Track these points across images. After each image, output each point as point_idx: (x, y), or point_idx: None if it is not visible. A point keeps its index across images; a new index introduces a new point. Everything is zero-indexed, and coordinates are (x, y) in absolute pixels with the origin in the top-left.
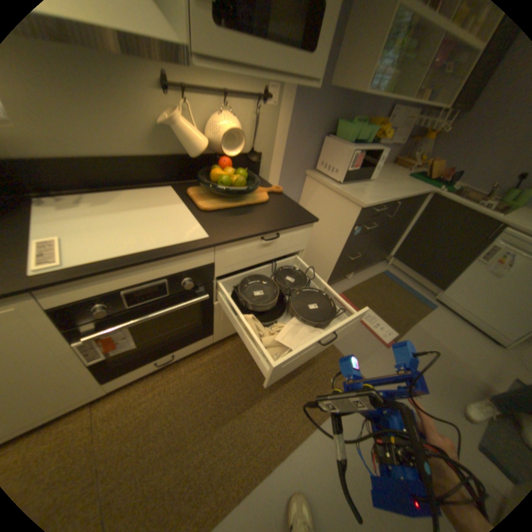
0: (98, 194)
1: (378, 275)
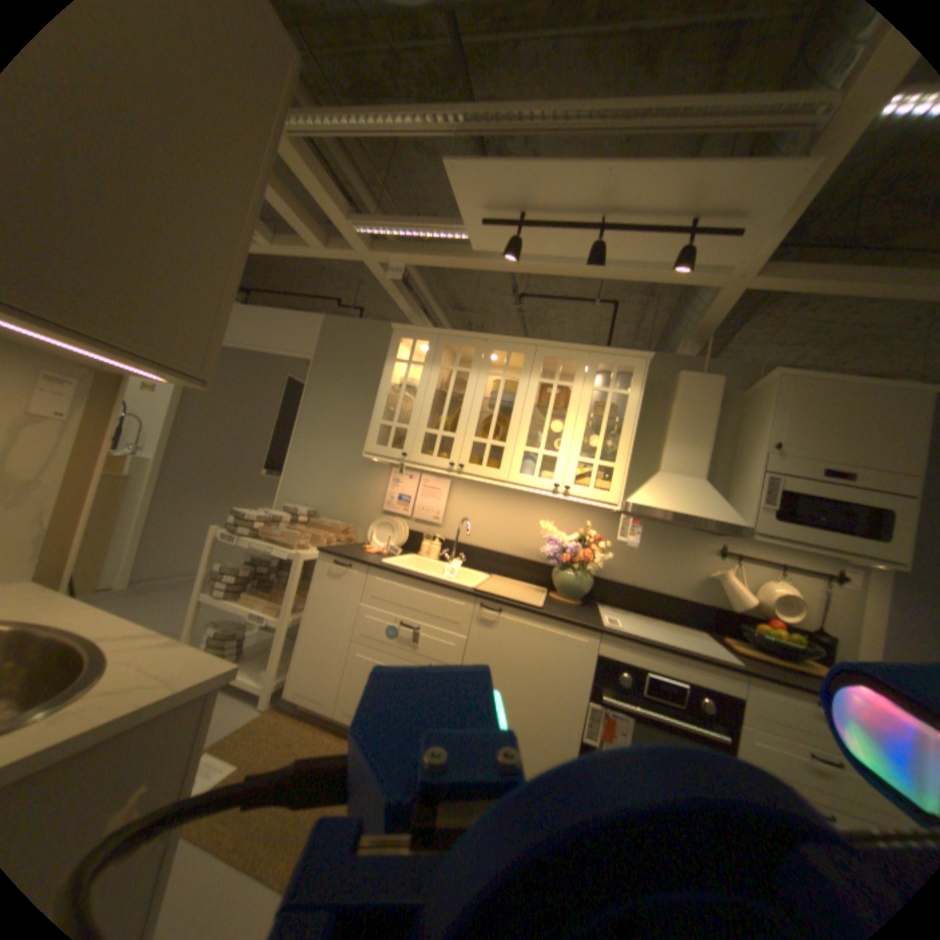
0: (640, 618)
1: None
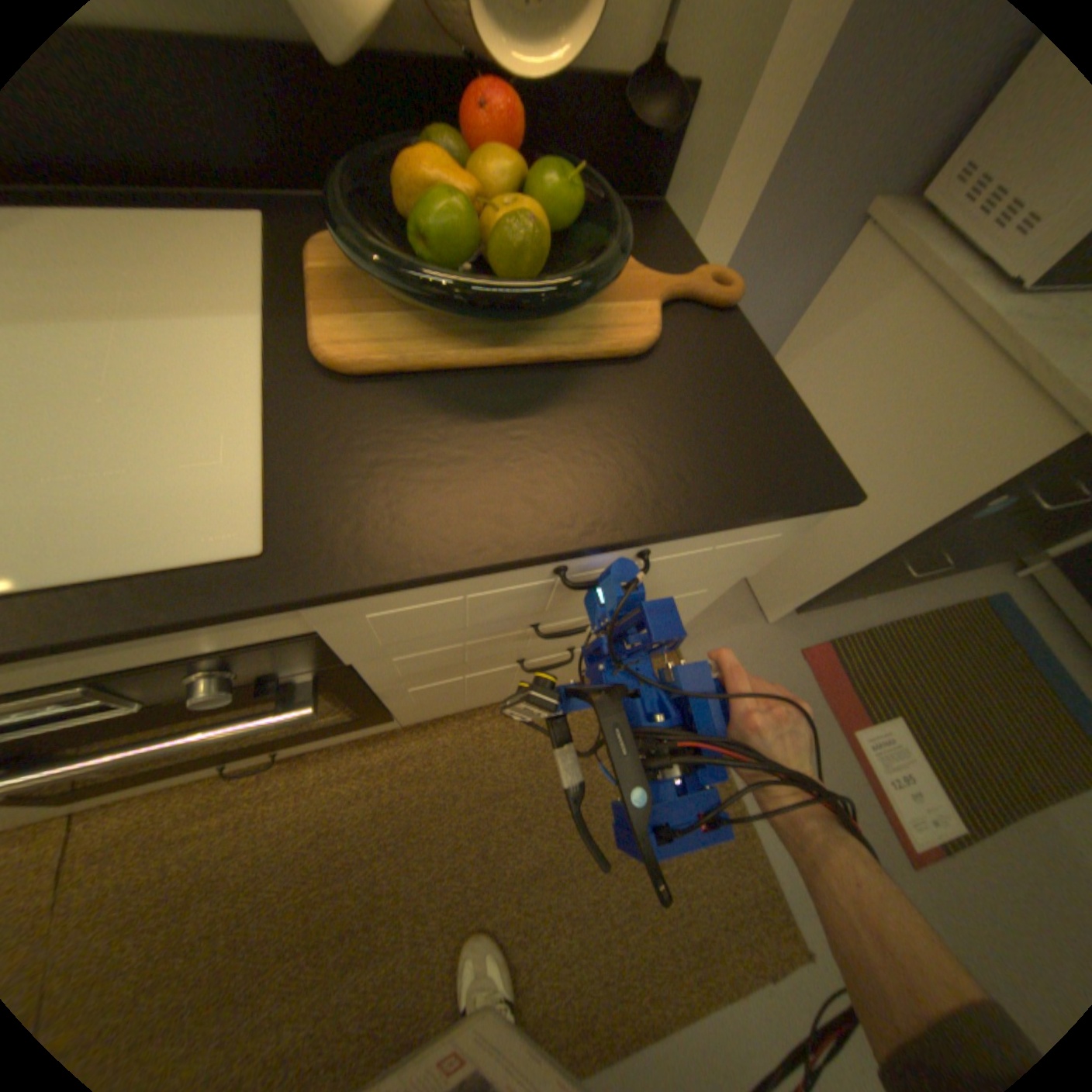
0: None
1: (972, 602)
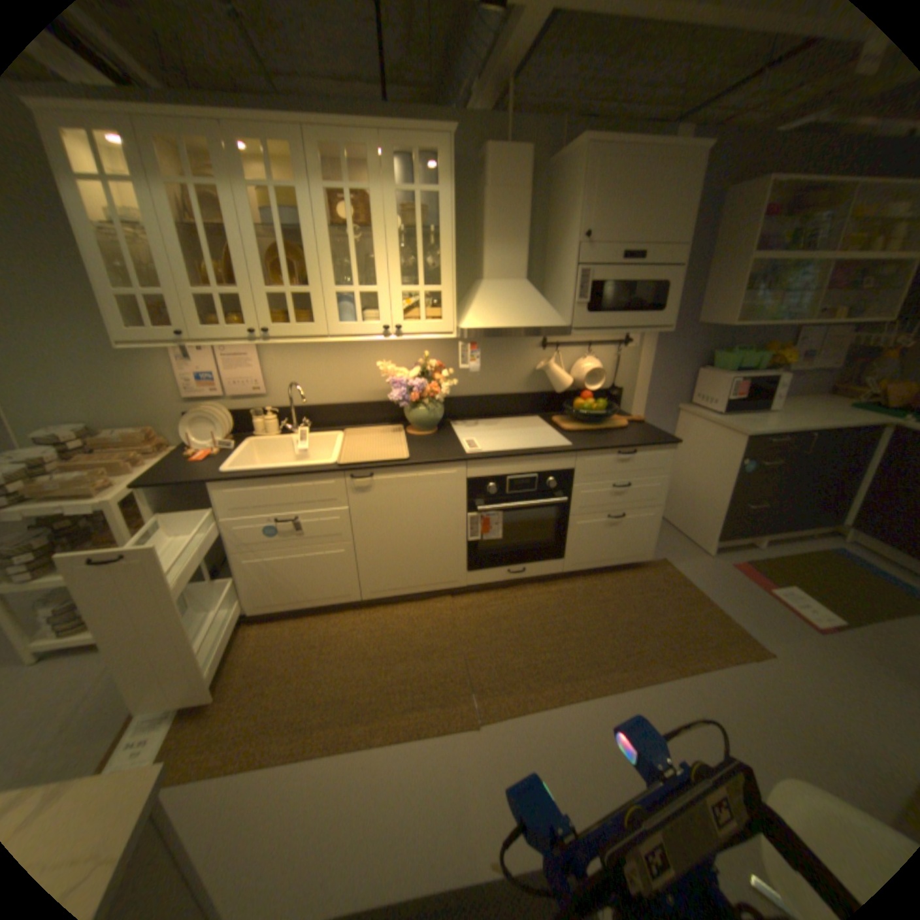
0: (487, 423)
1: (822, 553)
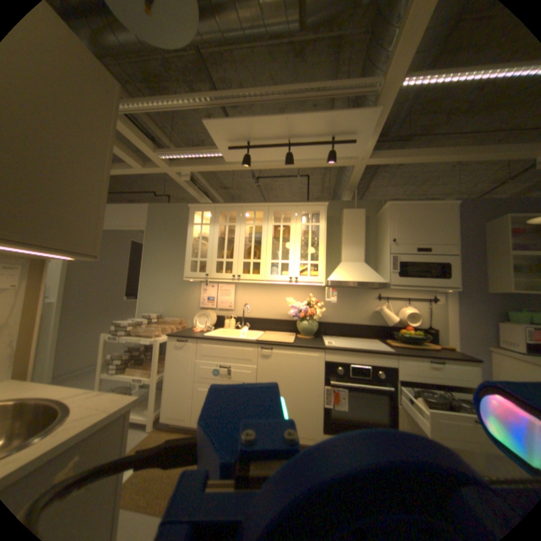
0: (344, 338)
1: None
